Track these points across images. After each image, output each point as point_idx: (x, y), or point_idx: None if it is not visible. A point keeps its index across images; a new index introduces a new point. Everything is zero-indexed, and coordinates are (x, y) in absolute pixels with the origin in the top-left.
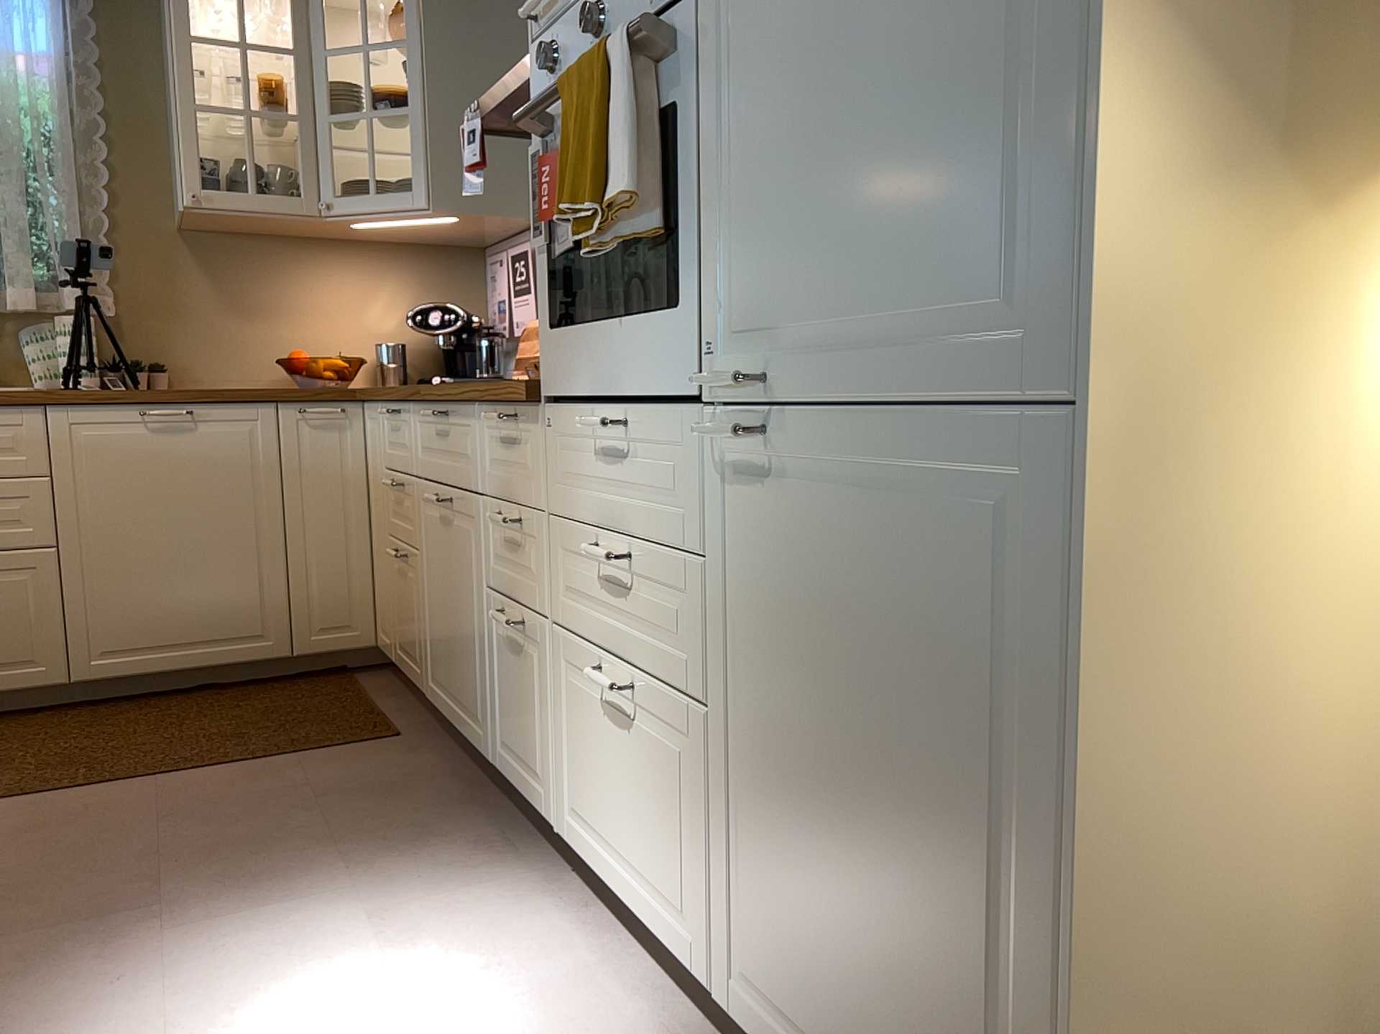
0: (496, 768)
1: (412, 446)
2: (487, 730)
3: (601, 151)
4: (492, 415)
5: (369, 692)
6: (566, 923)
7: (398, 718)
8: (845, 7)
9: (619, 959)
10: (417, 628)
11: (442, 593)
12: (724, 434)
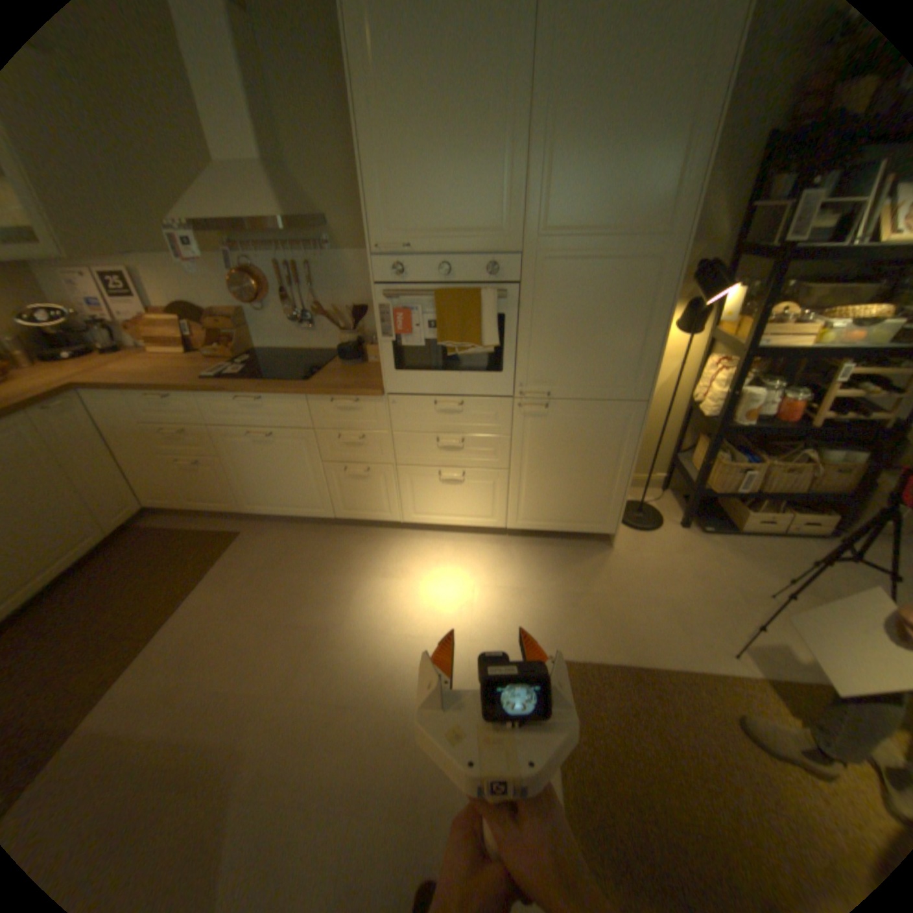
0: (333, 518)
1: (196, 413)
2: (326, 509)
3: (475, 329)
4: (325, 400)
5: (168, 529)
6: (422, 541)
7: (216, 530)
8: (586, 313)
9: (447, 538)
10: (221, 490)
11: (261, 471)
12: (533, 409)
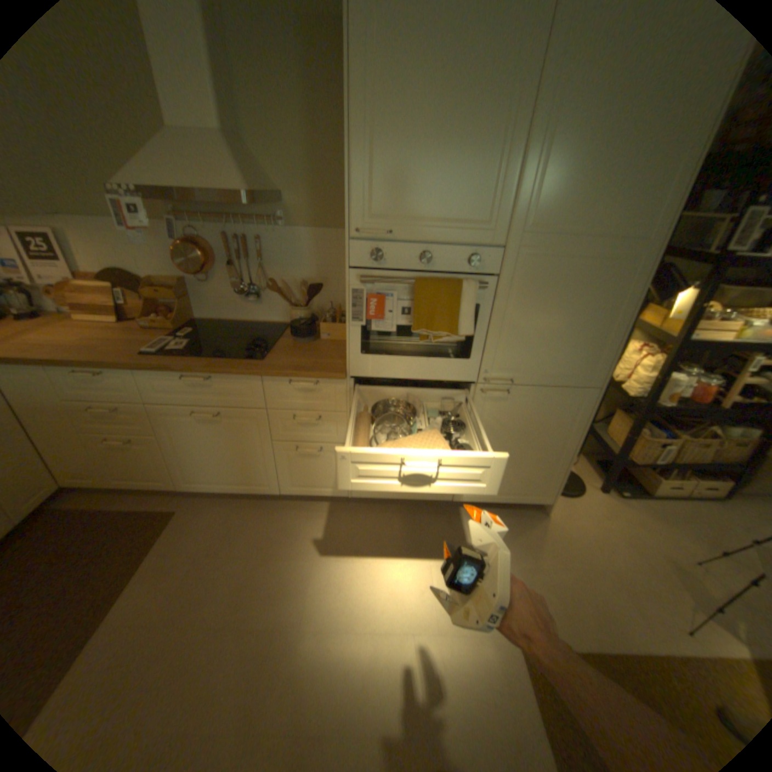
0: (279, 494)
1: (135, 391)
2: (272, 485)
3: (453, 319)
4: (283, 380)
5: (92, 509)
6: (369, 515)
7: (148, 508)
8: (559, 307)
9: (394, 511)
10: (156, 468)
11: (205, 449)
12: (497, 394)
